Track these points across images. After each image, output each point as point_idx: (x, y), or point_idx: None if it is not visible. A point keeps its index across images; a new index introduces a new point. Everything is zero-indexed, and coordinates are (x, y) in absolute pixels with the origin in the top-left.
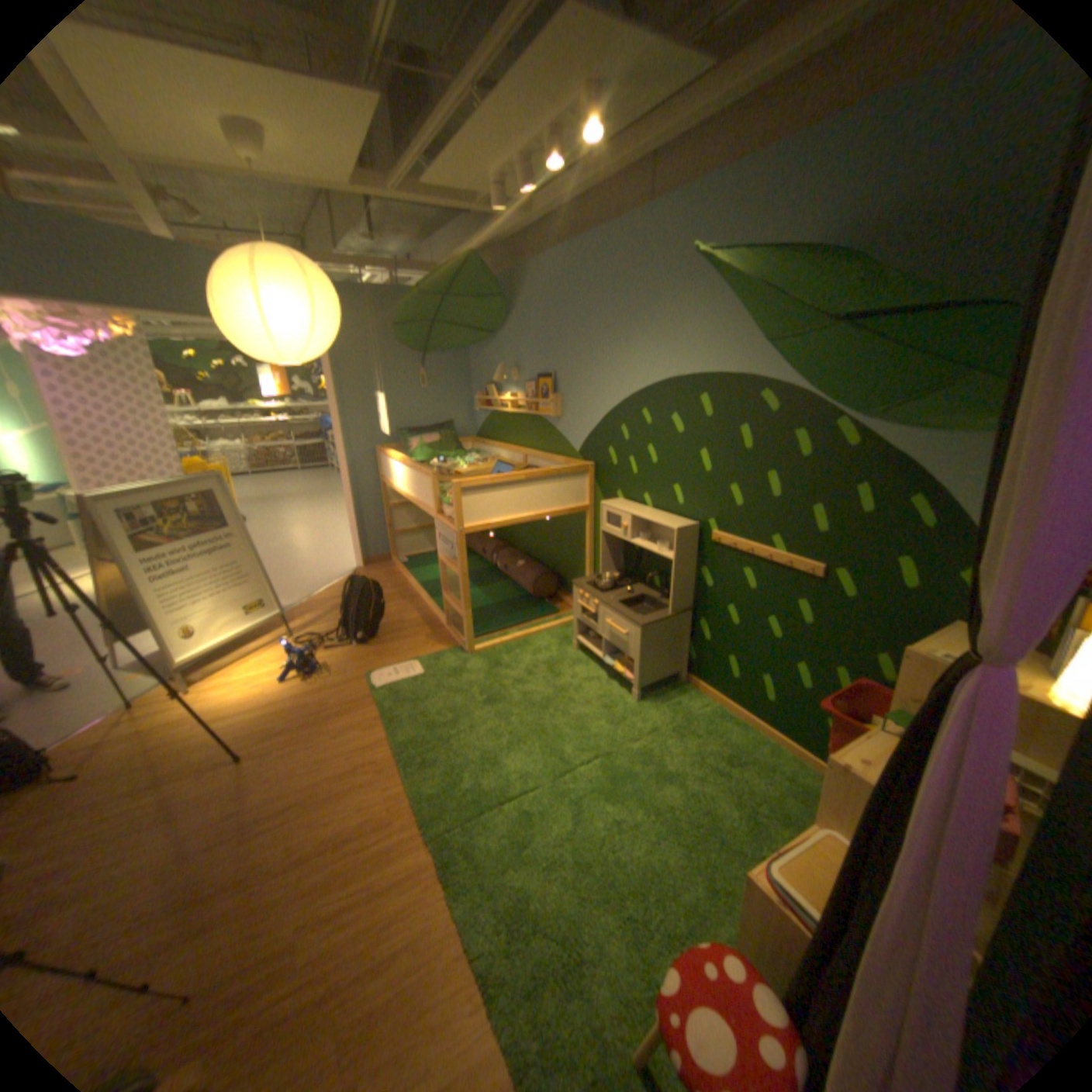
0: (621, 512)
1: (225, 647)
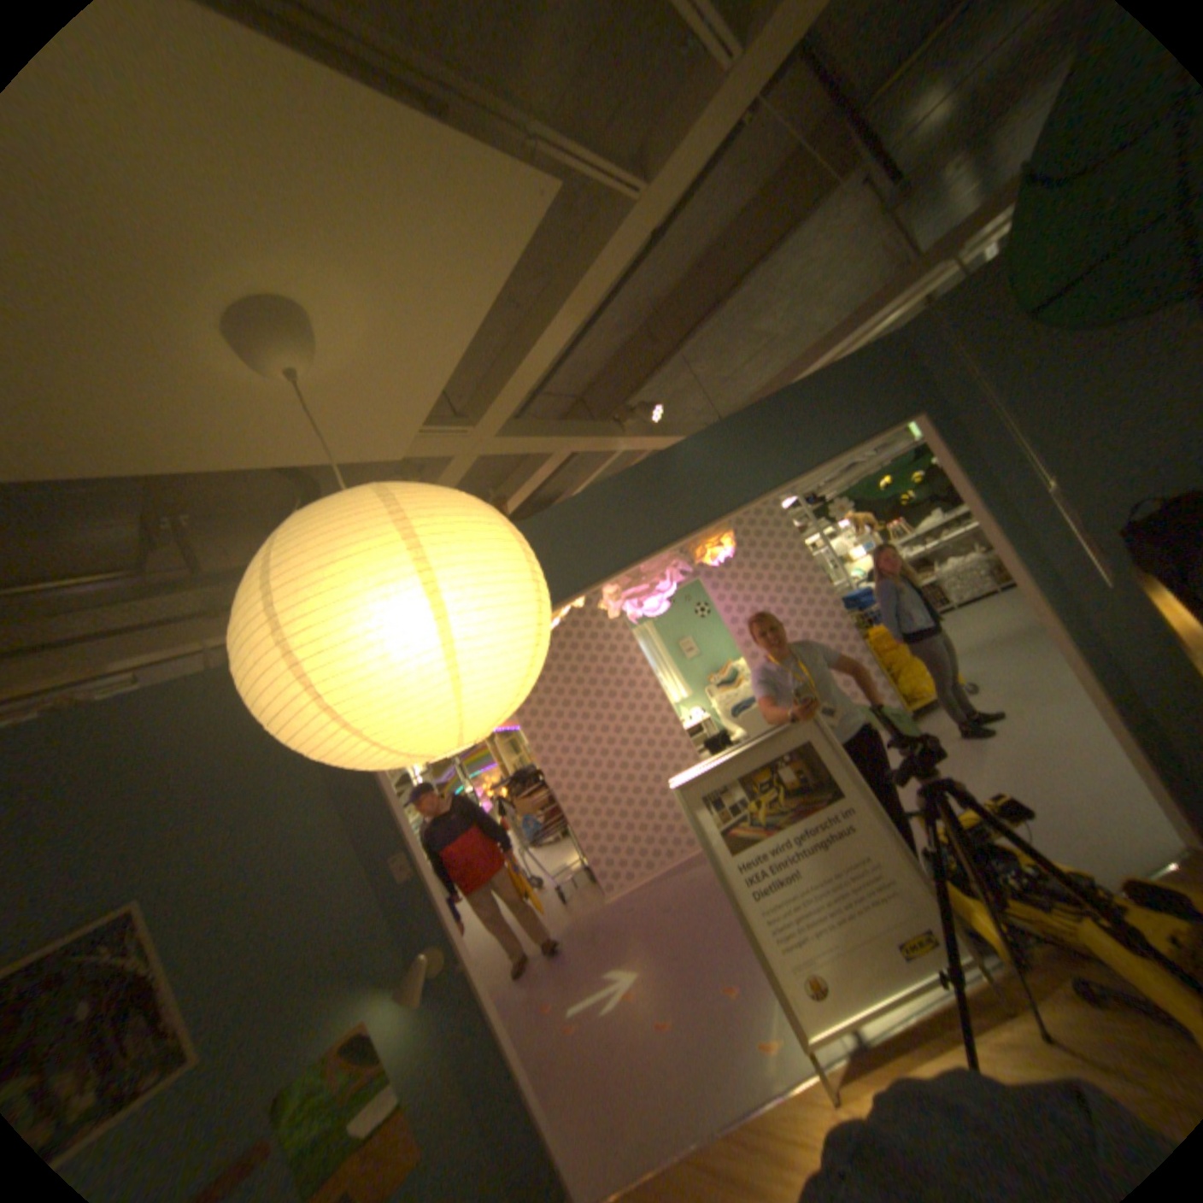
0: None
1: (880, 1037)
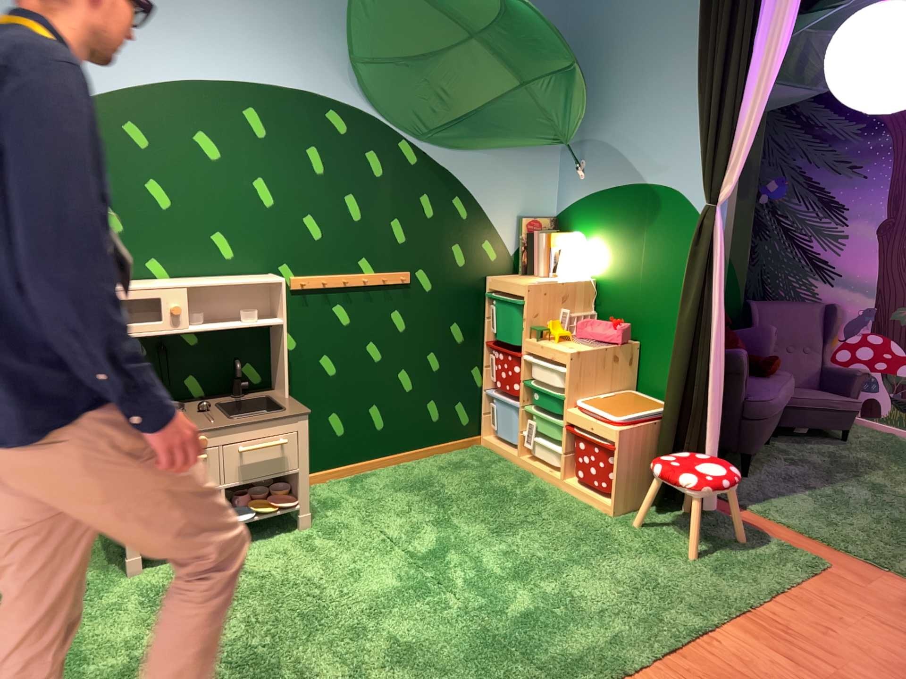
0: (159, 287)
1: None
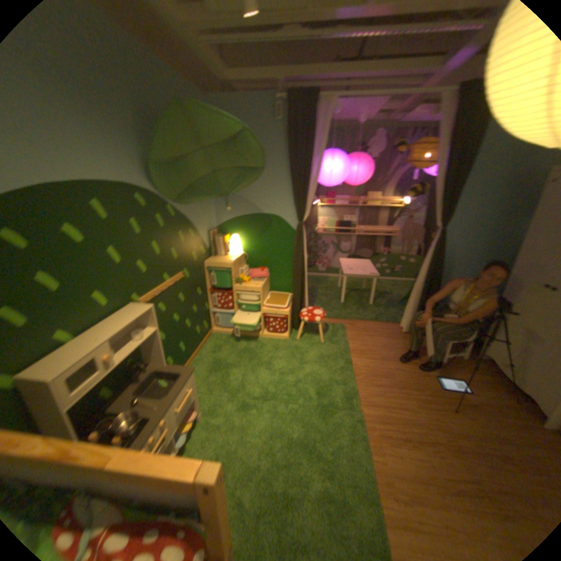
0: (88, 352)
1: None
